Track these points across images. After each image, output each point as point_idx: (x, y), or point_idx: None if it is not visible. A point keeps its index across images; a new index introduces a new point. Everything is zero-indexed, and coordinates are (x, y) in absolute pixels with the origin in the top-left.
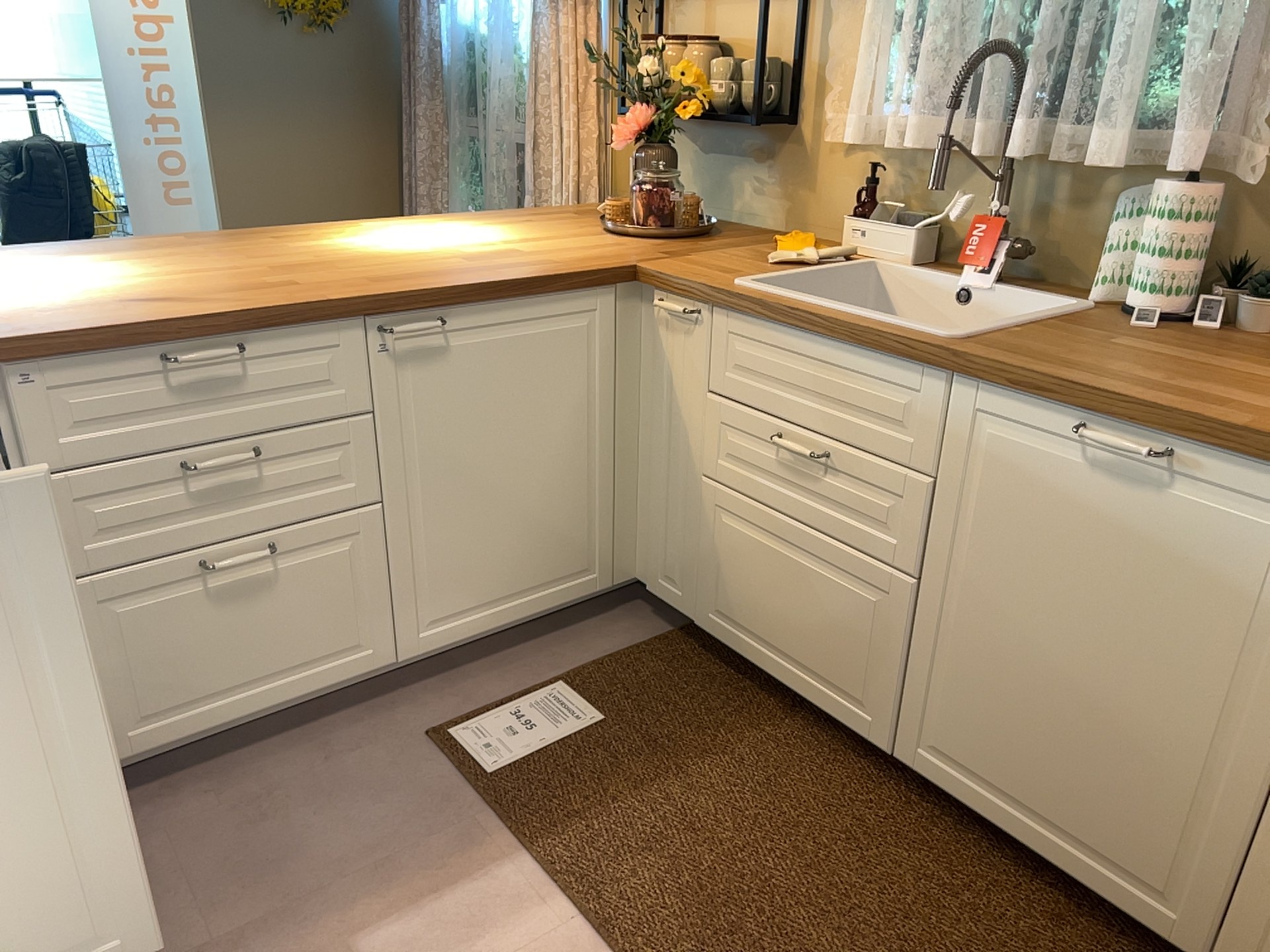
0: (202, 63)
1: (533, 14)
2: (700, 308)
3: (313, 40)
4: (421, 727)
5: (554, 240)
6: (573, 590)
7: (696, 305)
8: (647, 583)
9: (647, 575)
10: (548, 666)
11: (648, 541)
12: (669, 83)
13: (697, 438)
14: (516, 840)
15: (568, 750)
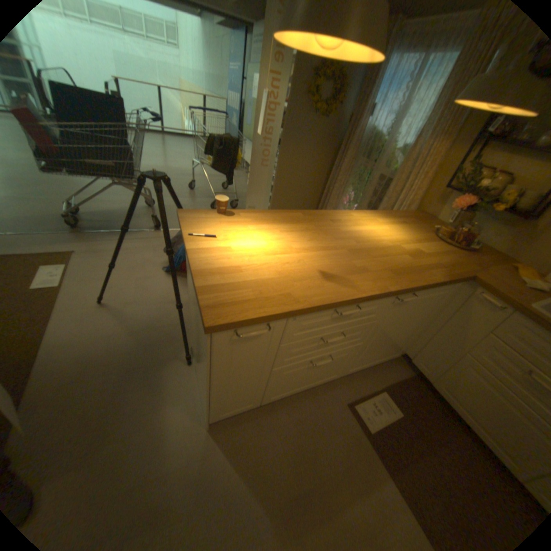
0: (286, 122)
1: (419, 134)
2: (509, 308)
3: (320, 119)
4: (346, 402)
5: (428, 243)
6: (392, 358)
7: (506, 305)
8: (412, 359)
9: (414, 357)
10: (380, 383)
11: (421, 350)
12: (491, 189)
13: (474, 342)
14: (389, 474)
15: (396, 430)
